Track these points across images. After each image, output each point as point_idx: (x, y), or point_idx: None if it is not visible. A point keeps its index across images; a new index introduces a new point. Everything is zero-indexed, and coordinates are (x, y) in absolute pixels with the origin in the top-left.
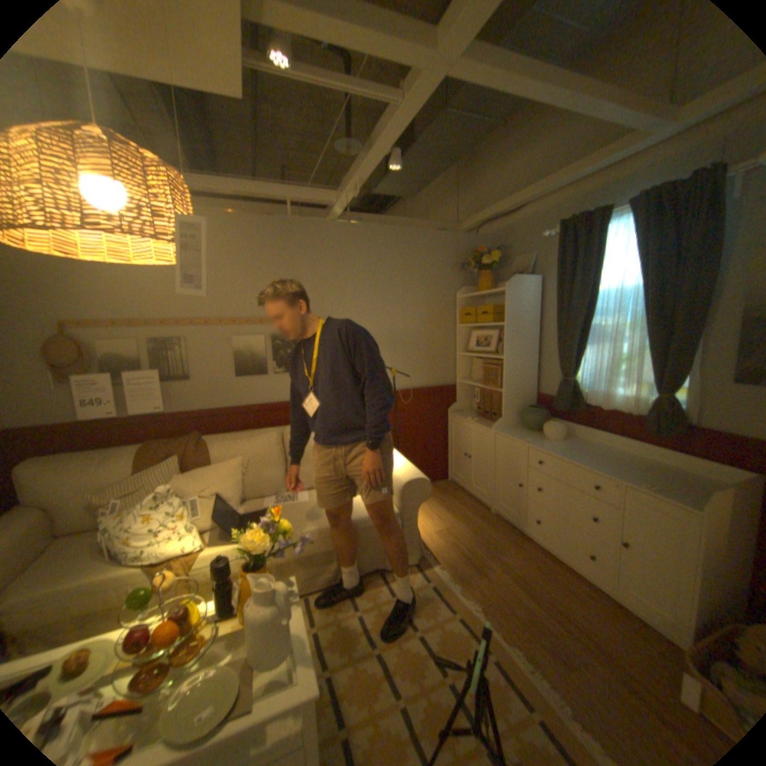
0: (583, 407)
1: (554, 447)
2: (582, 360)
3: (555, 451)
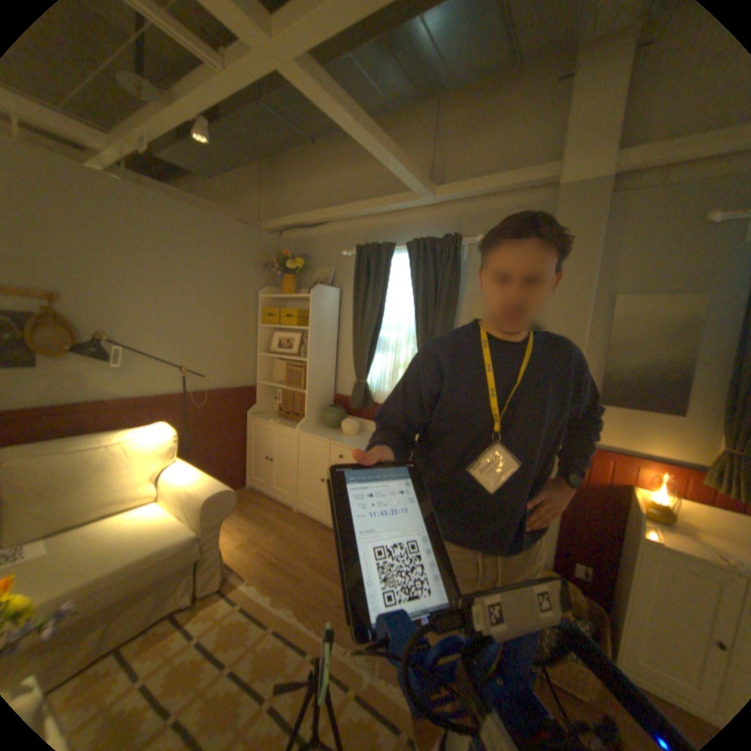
0: (372, 405)
1: (351, 441)
2: (371, 365)
3: (352, 444)
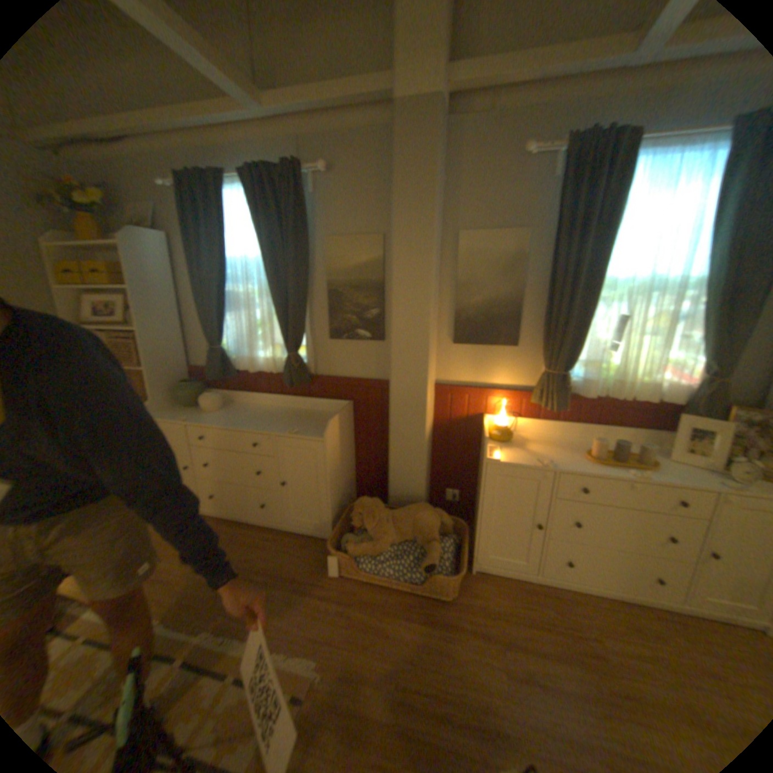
0: (233, 374)
1: (211, 419)
2: (224, 328)
3: (212, 422)
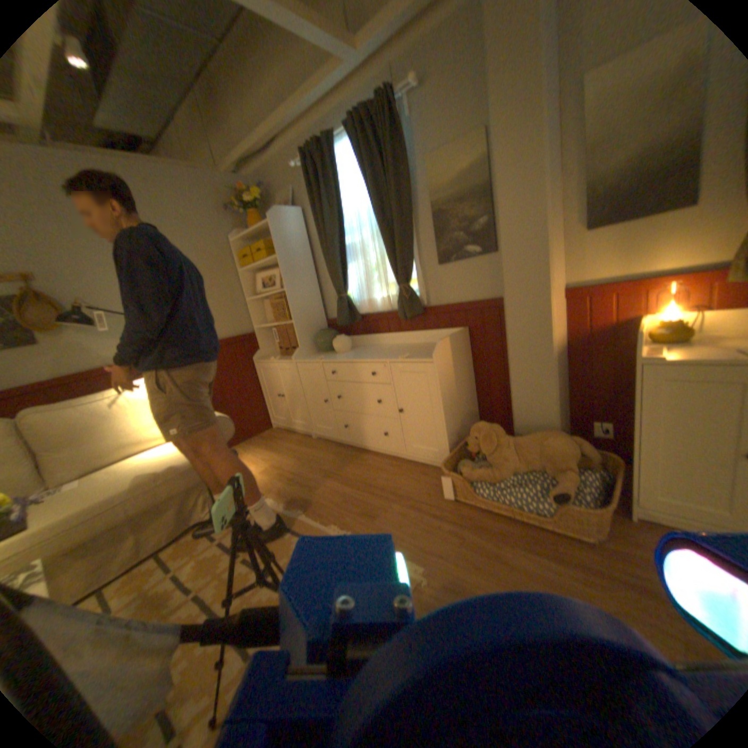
0: (359, 318)
1: (341, 356)
2: (348, 276)
3: (342, 357)
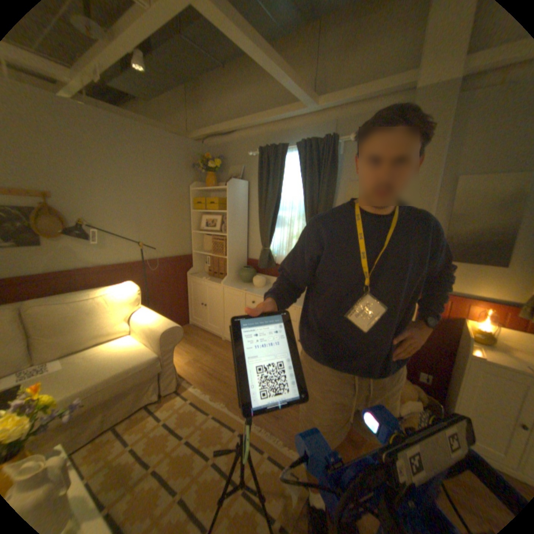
0: (274, 266)
1: (260, 291)
2: (273, 237)
3: (261, 293)
